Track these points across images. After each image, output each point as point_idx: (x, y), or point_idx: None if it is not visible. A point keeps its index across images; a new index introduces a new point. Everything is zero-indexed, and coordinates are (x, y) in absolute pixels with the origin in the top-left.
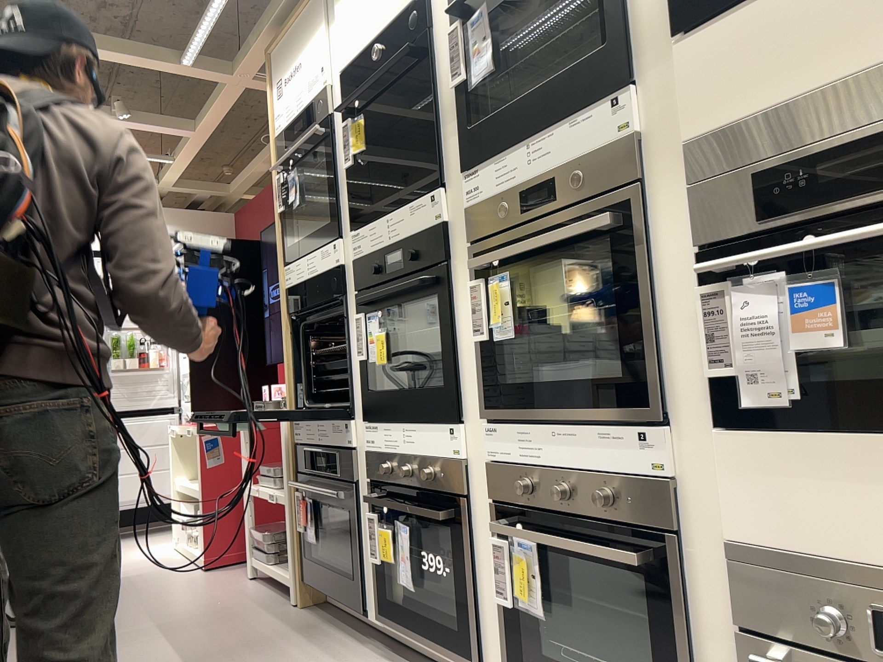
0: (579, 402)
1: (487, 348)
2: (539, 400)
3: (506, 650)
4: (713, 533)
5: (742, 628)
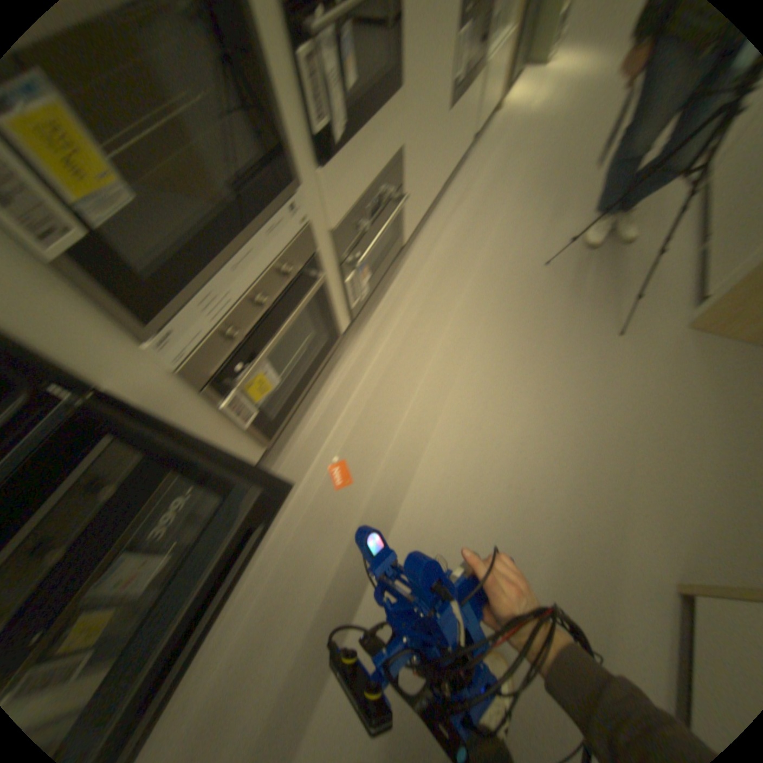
0: (245, 216)
1: (85, 245)
2: (207, 247)
3: (253, 439)
4: (323, 233)
5: (343, 260)
